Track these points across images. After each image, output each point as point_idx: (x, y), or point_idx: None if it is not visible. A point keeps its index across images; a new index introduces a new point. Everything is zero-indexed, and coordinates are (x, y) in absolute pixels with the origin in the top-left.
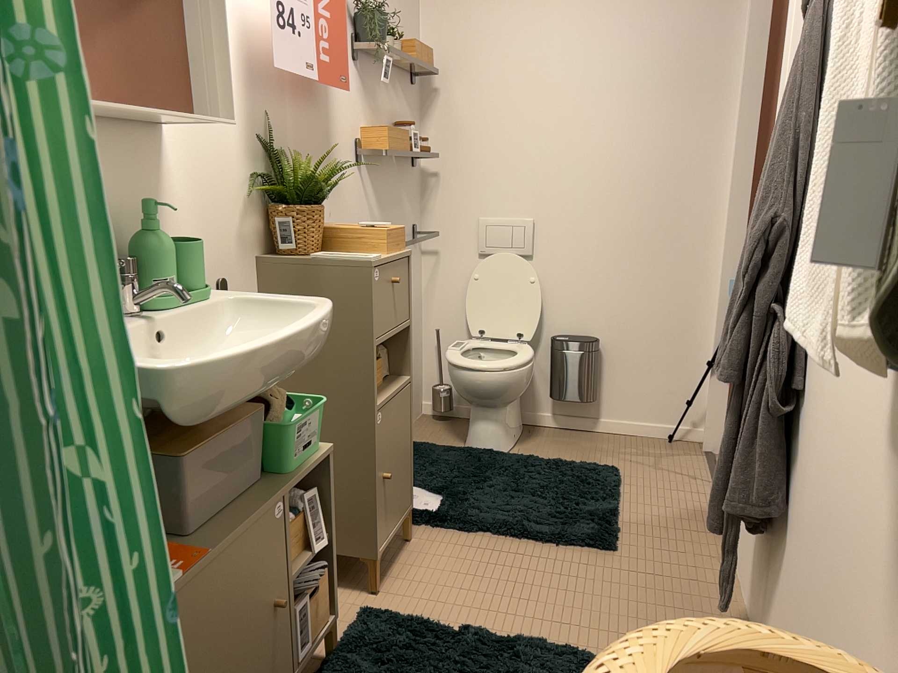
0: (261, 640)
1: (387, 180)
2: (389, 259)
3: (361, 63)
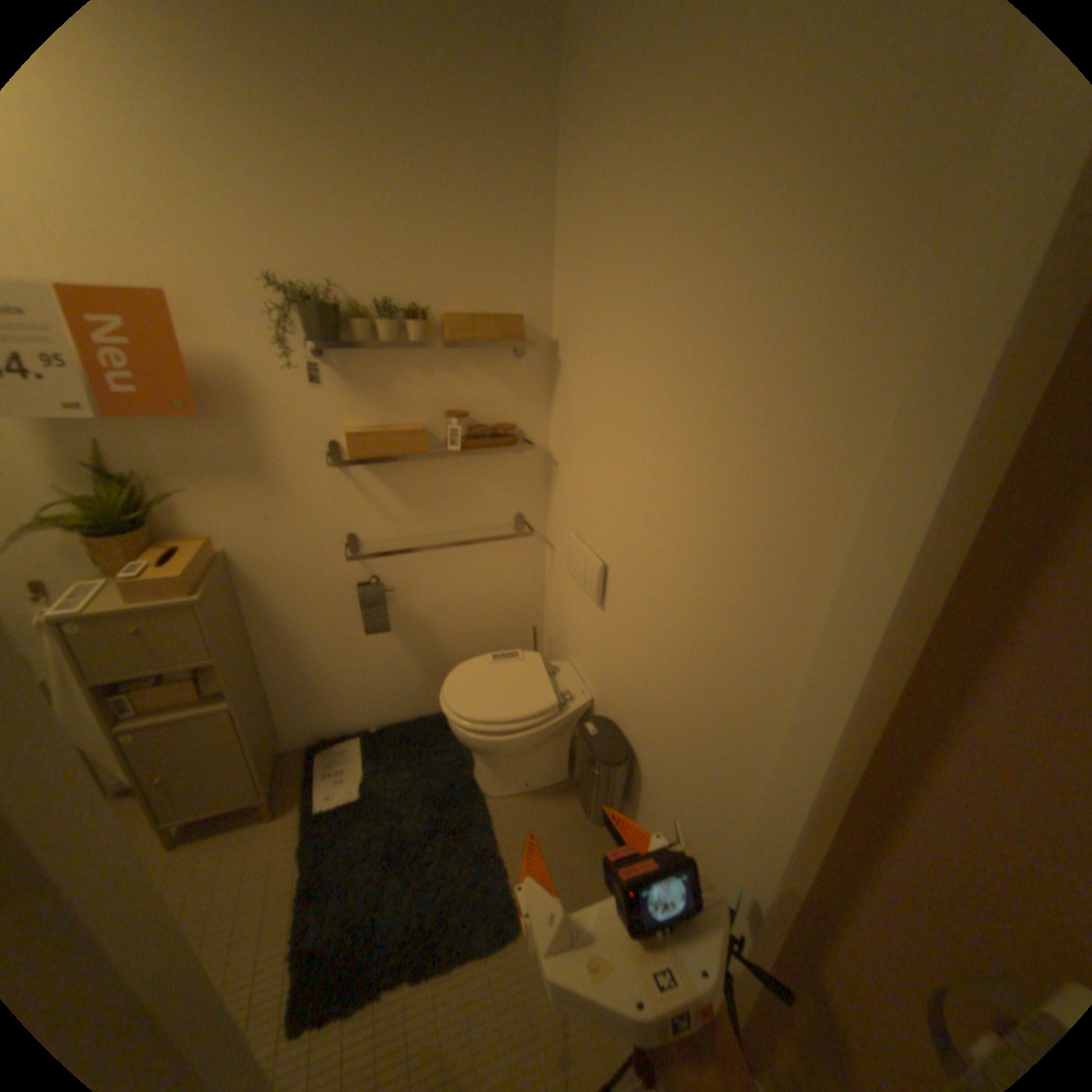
0: None
1: (426, 471)
2: (103, 615)
3: (335, 349)
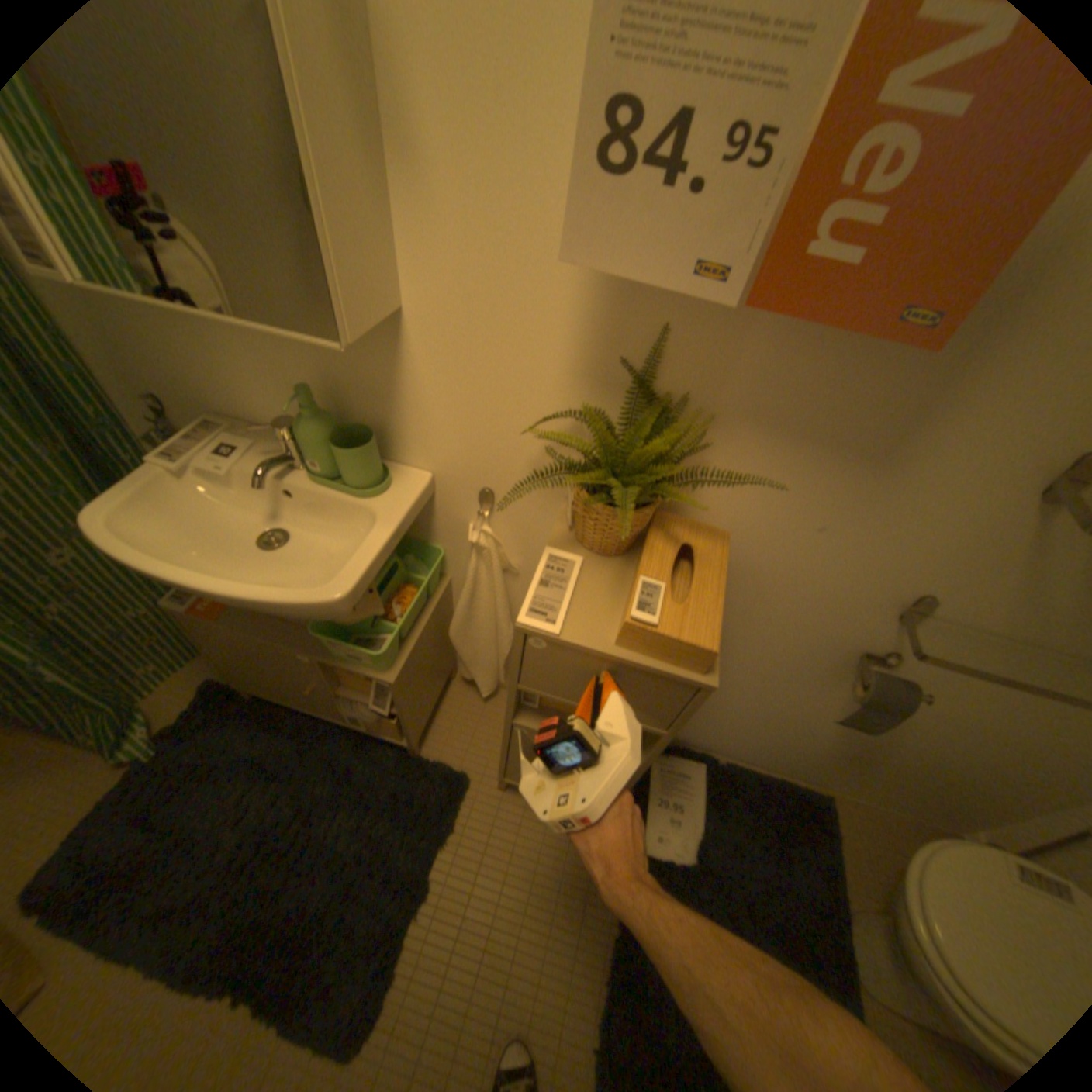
0: (291, 687)
1: None
2: (586, 646)
3: None
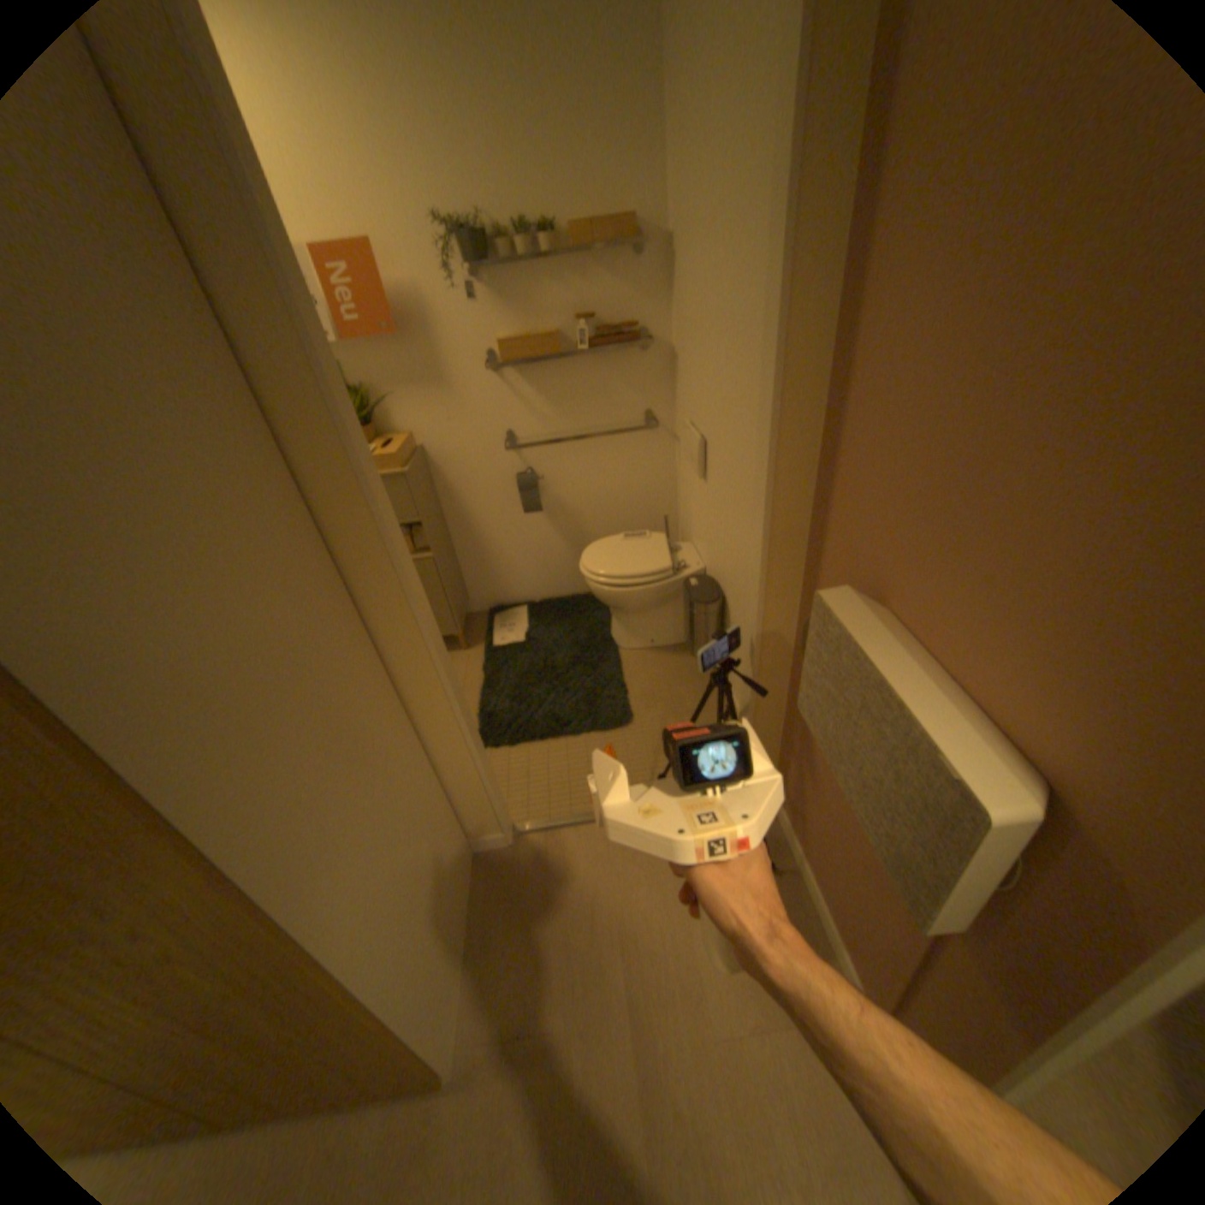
0: None
1: (564, 373)
2: None
3: (486, 270)
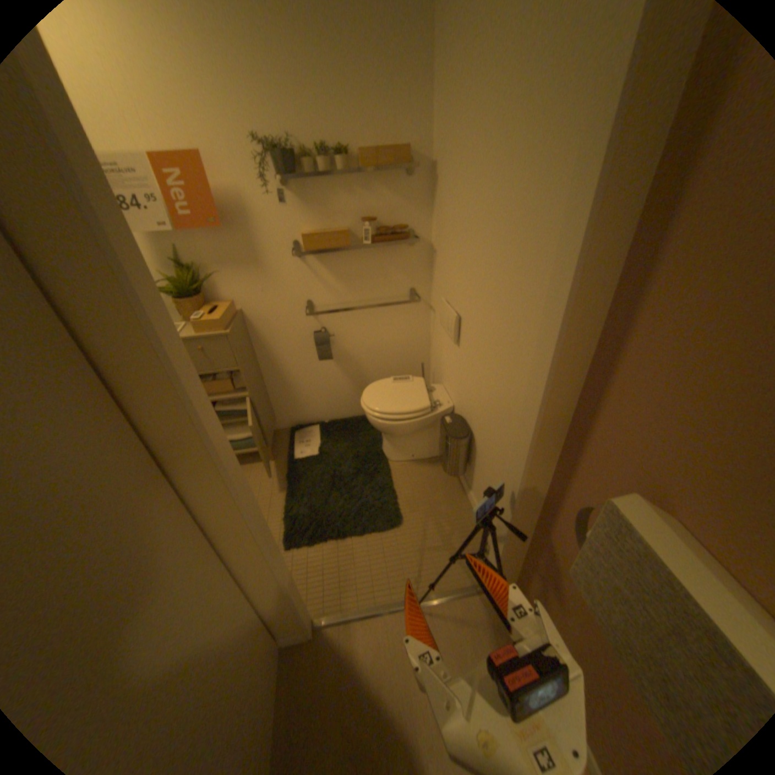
0: None
1: (351, 260)
2: (186, 339)
3: (294, 180)
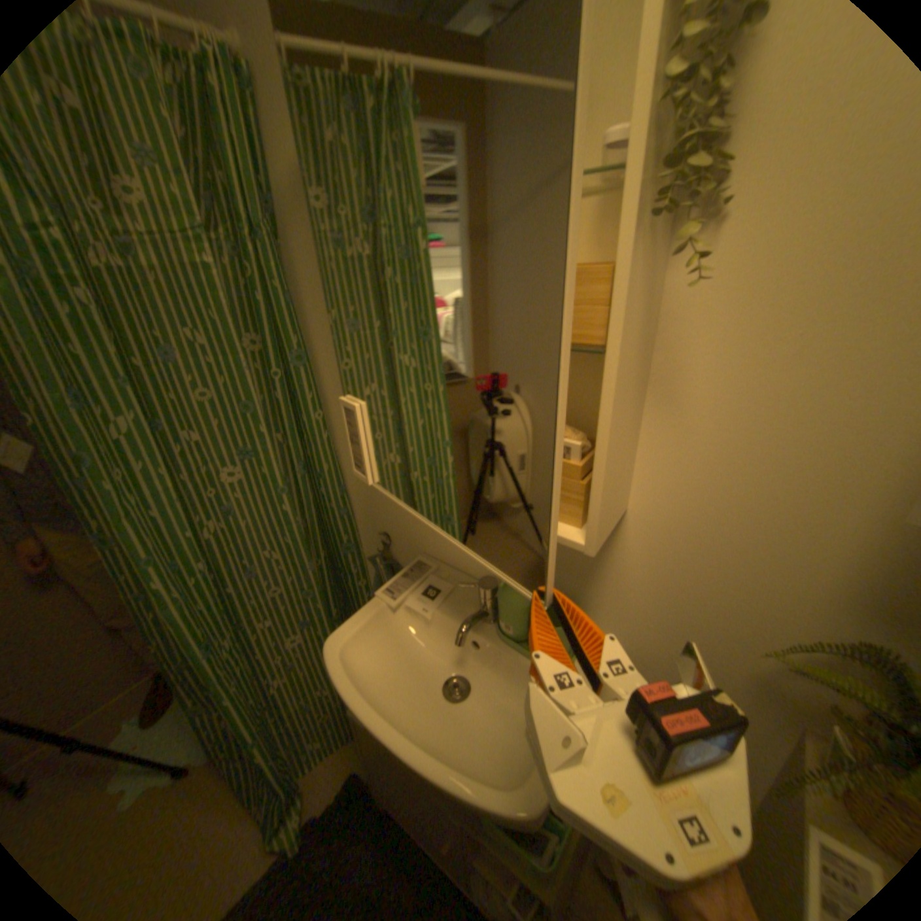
0: (427, 831)
1: None
2: None
3: None
